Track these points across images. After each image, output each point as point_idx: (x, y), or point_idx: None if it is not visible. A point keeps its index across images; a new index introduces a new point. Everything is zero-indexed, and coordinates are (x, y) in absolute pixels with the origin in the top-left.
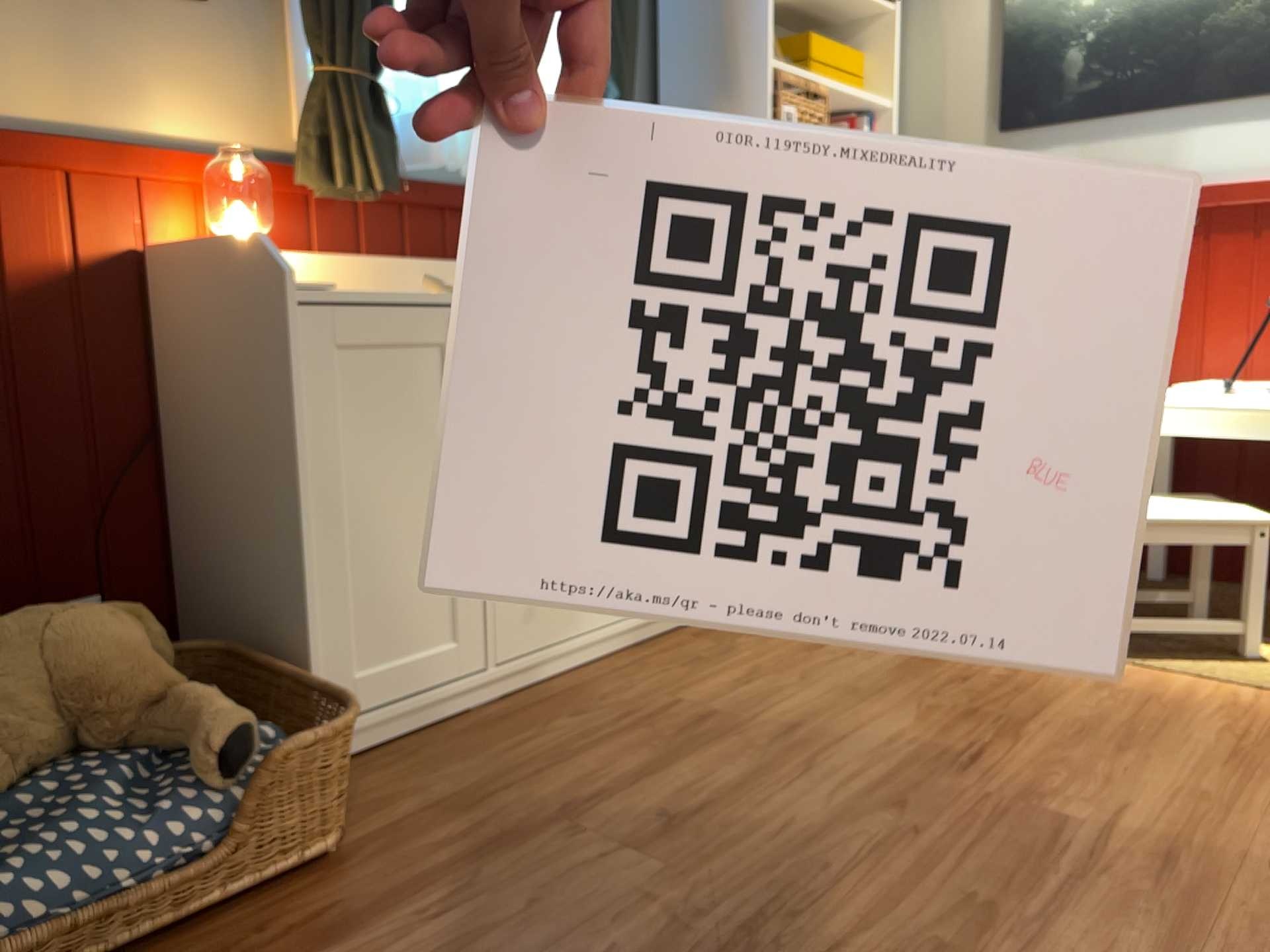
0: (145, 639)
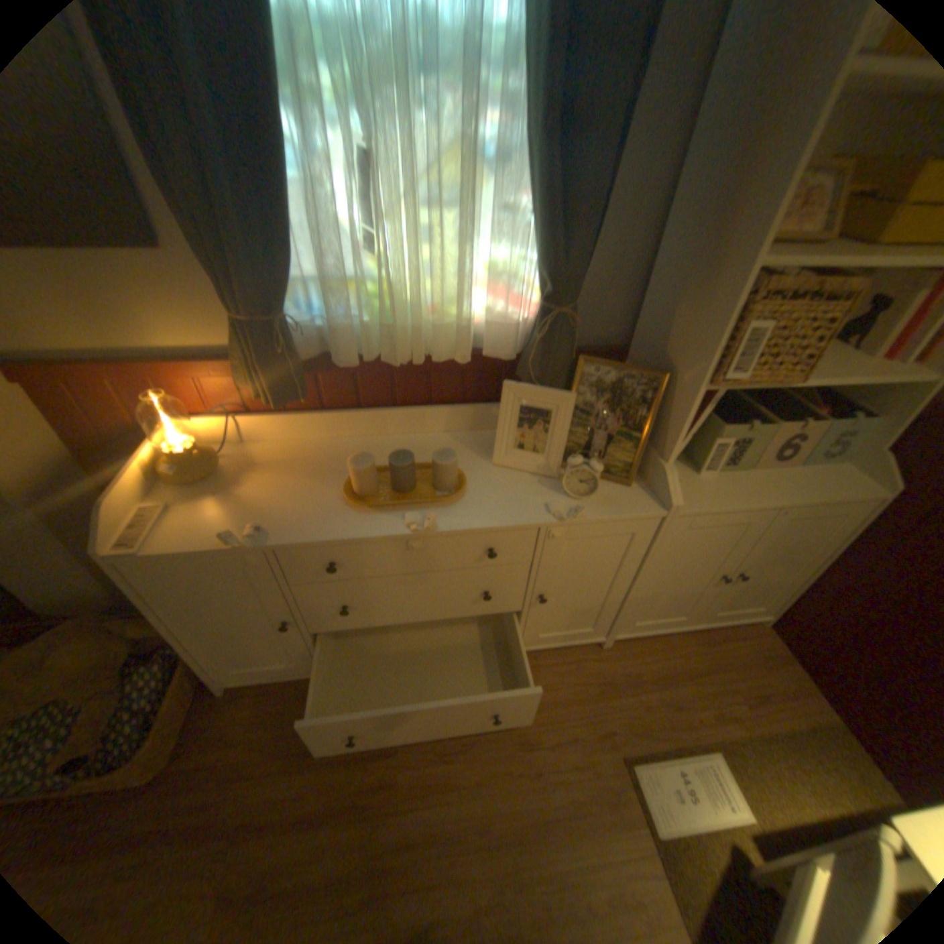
0: (114, 653)
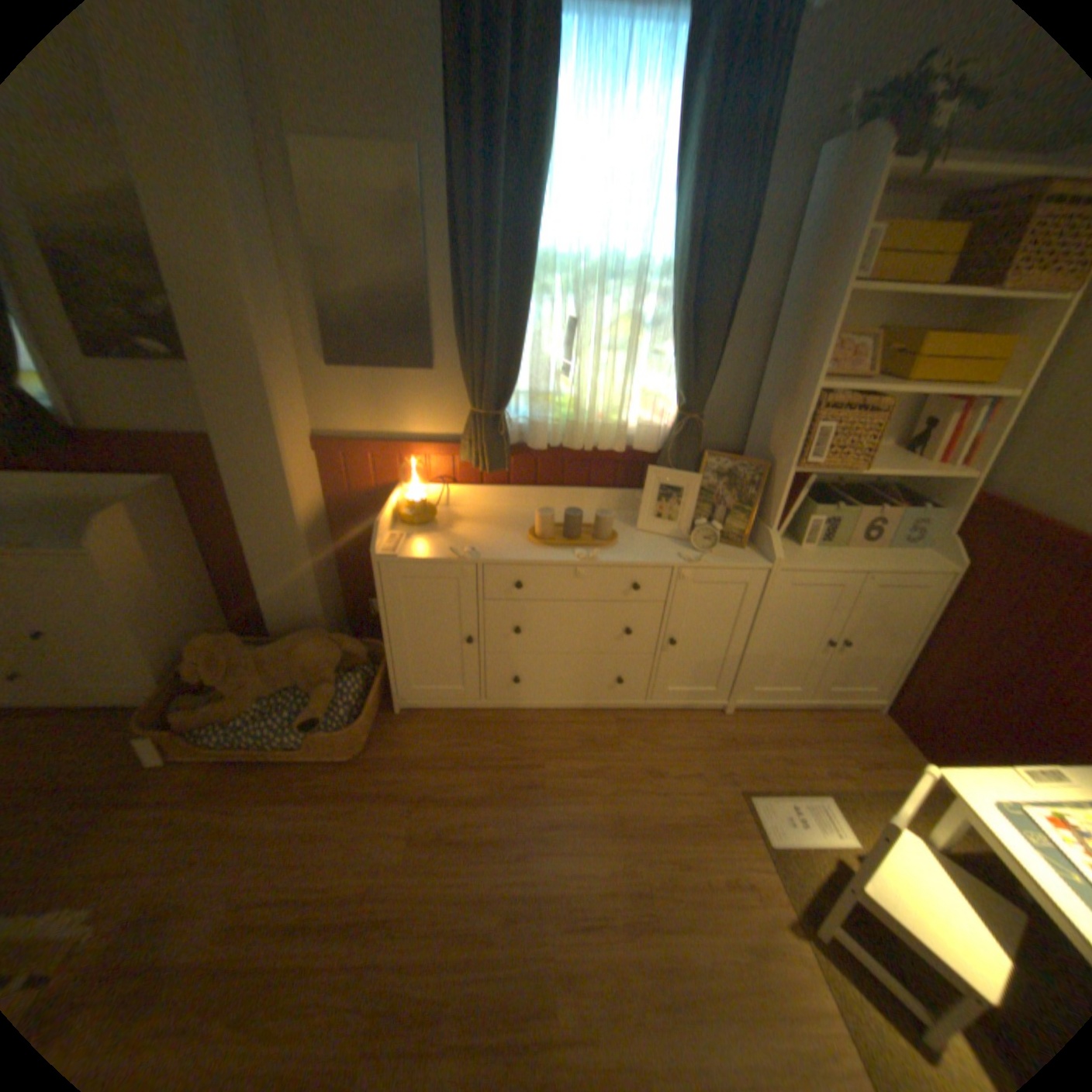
0: (334, 657)
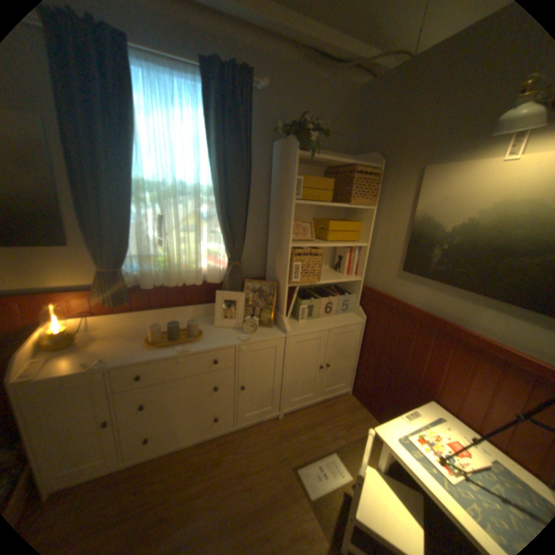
0: None
